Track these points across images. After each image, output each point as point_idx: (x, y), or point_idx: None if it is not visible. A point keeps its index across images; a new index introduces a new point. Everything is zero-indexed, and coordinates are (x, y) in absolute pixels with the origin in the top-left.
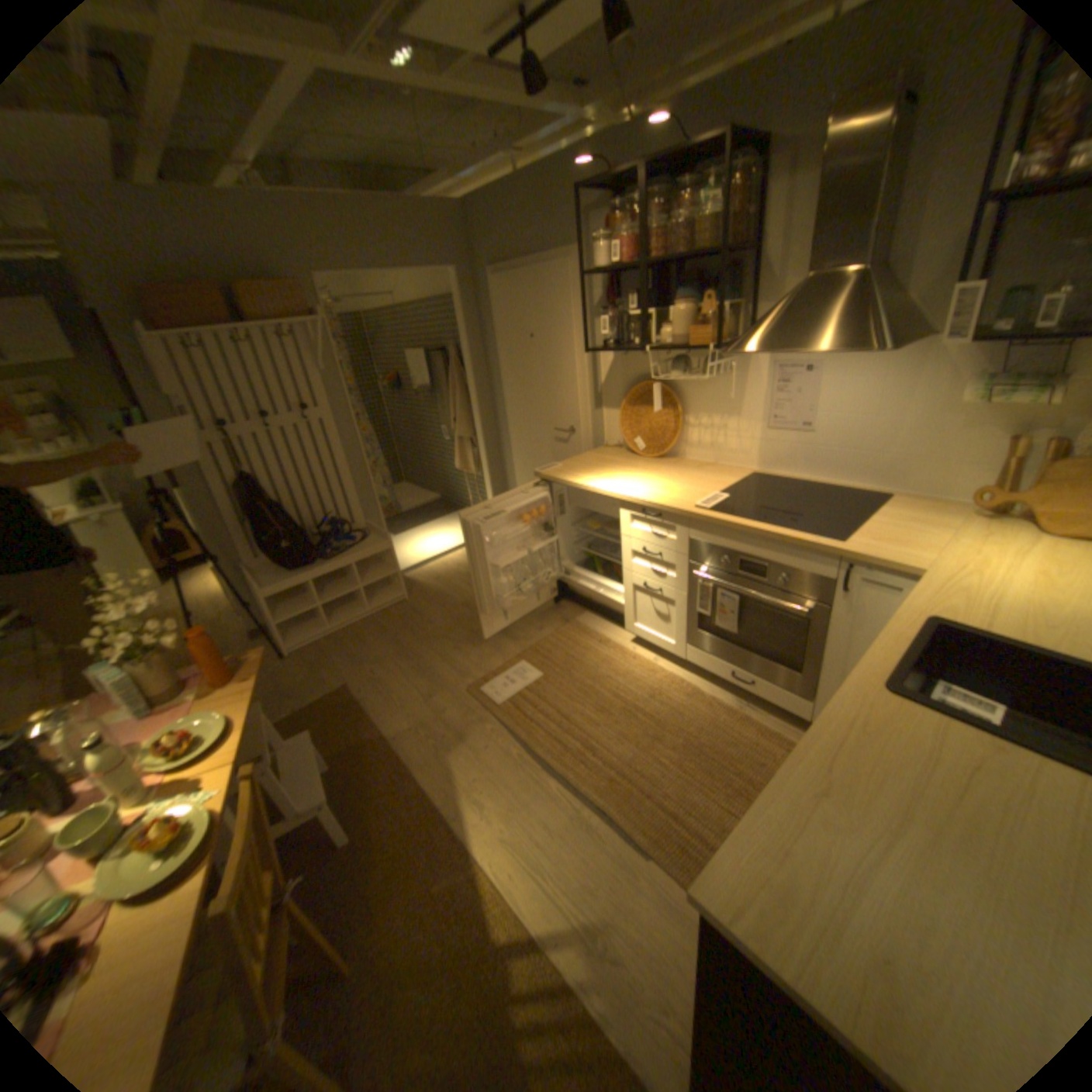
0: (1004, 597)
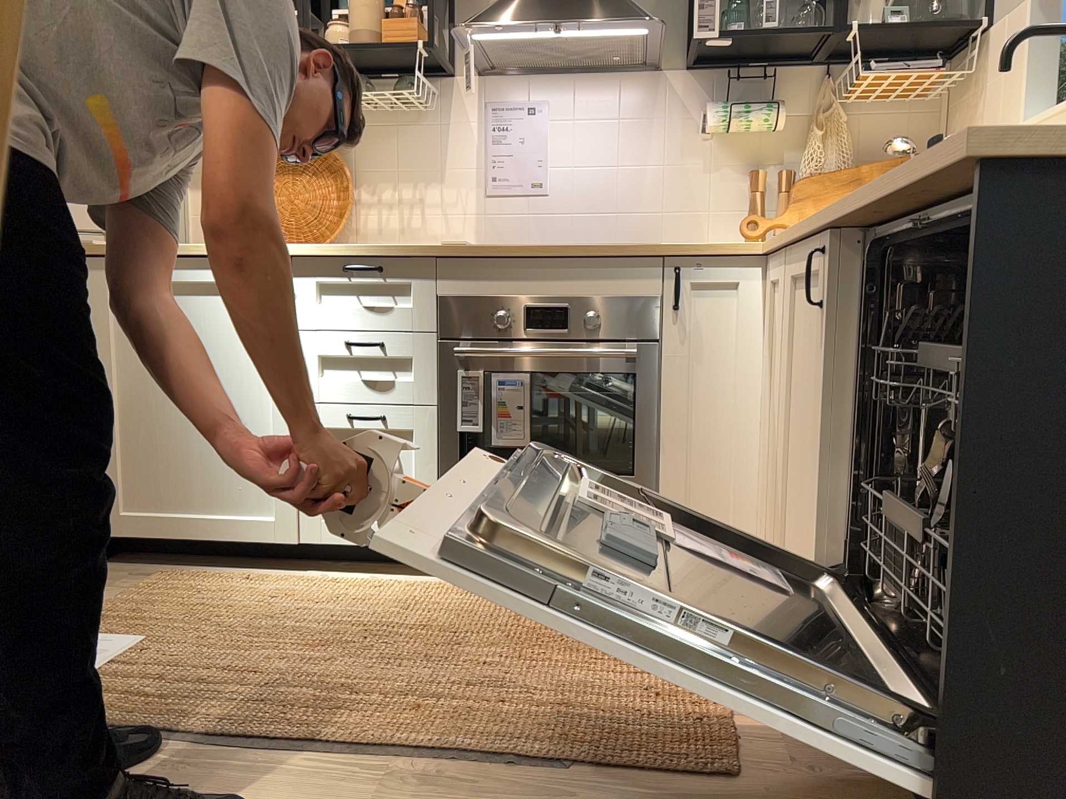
0: None
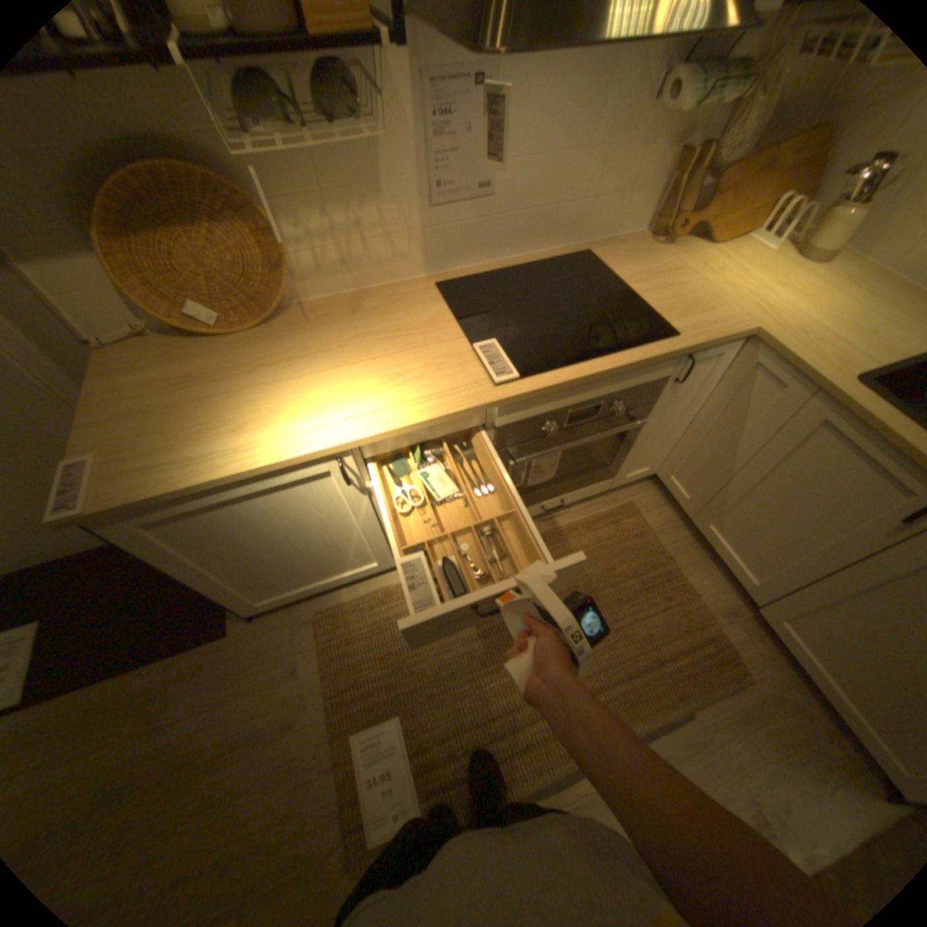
0: (816, 321)
